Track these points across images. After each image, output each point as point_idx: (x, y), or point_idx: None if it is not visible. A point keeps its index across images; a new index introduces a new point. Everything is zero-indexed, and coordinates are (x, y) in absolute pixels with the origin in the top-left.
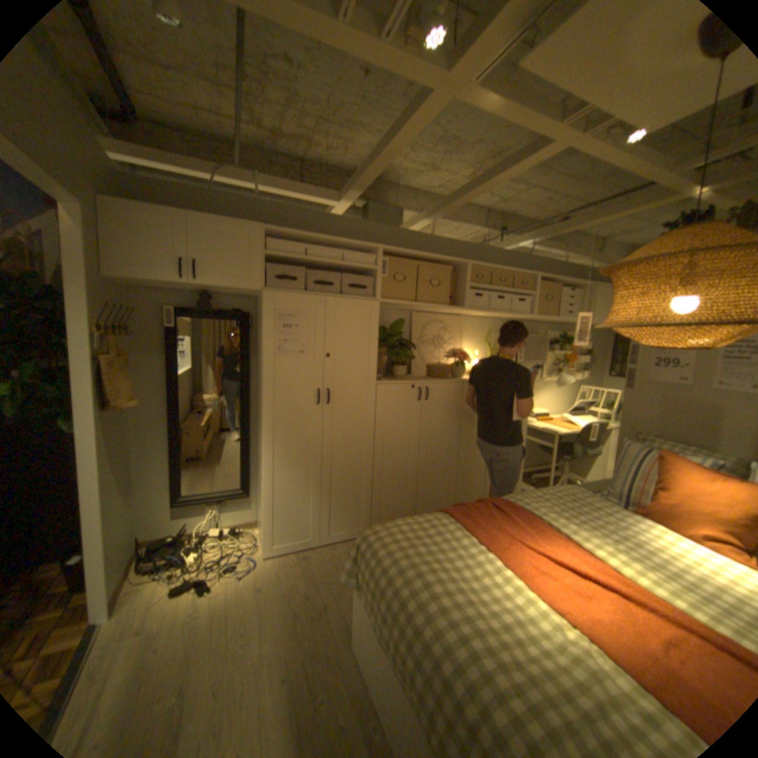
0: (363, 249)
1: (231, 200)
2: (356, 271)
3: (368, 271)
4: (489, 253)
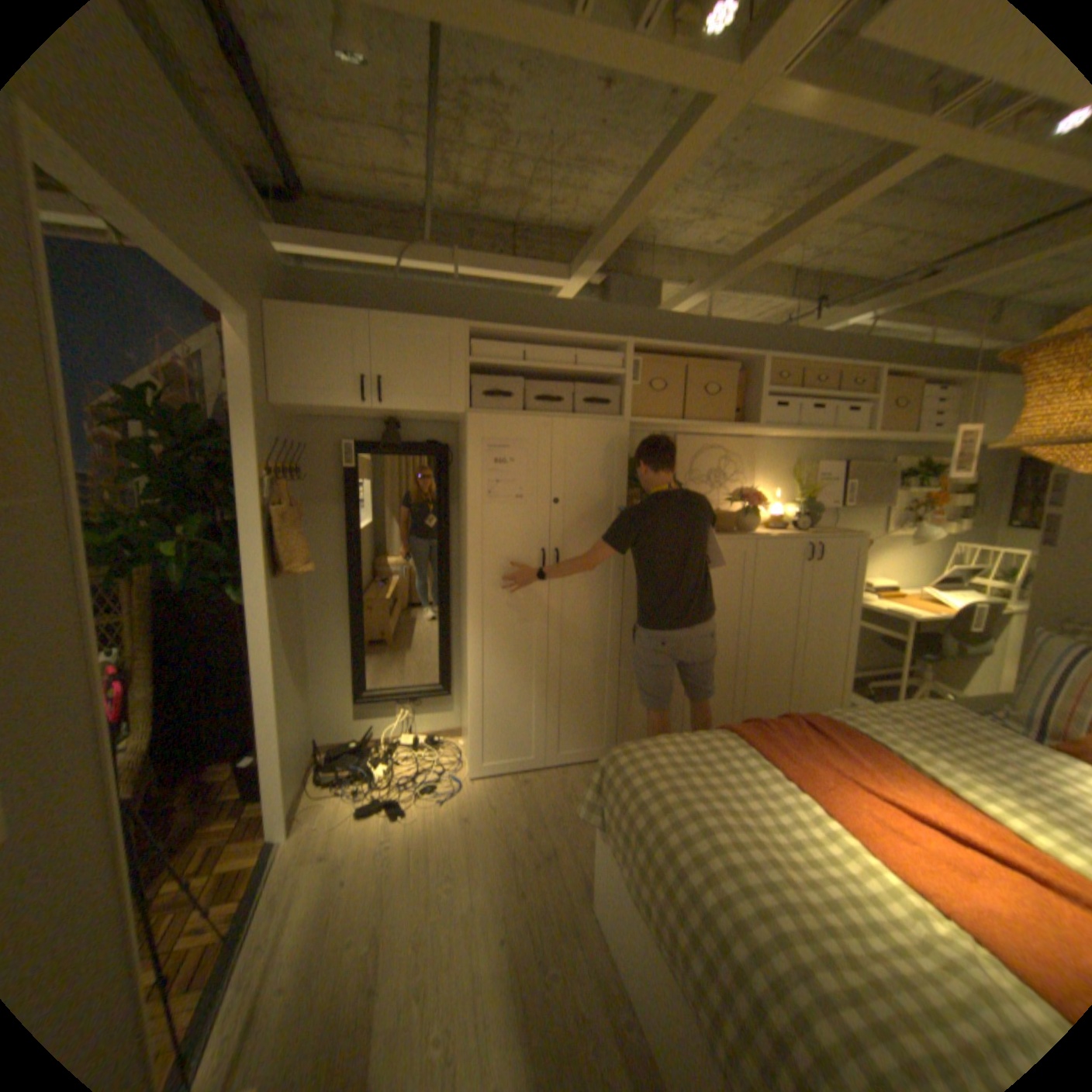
0: (604, 347)
1: (422, 292)
2: (595, 379)
3: (612, 378)
4: (799, 339)
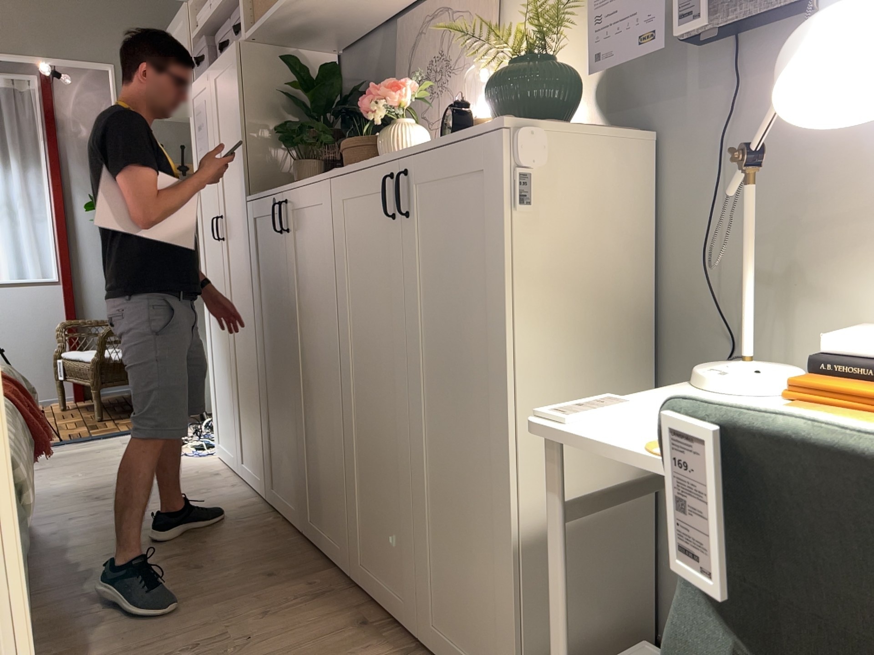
0: None
1: None
2: None
3: None
4: None
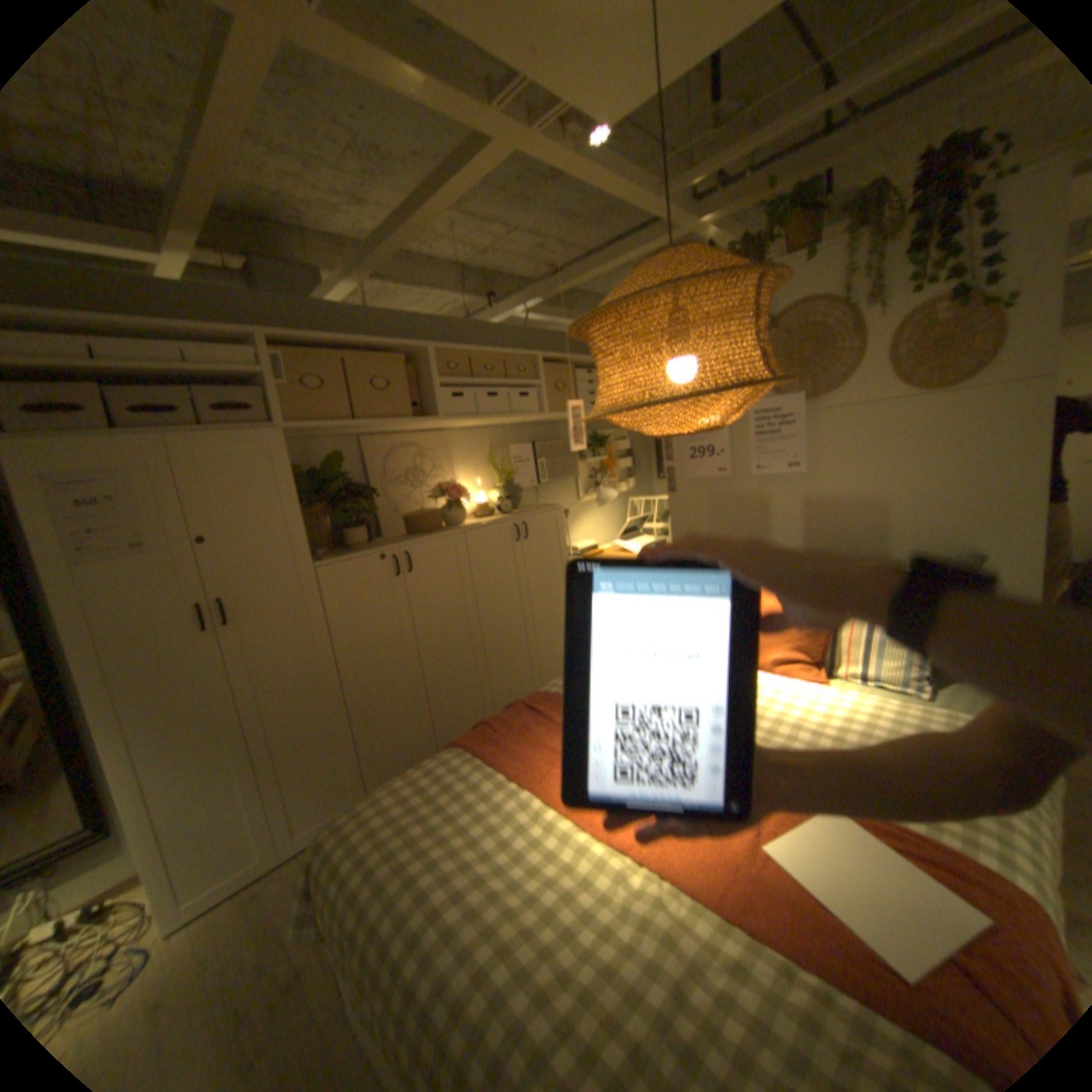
0: (225, 337)
1: None
2: (225, 377)
3: (247, 375)
4: (464, 329)
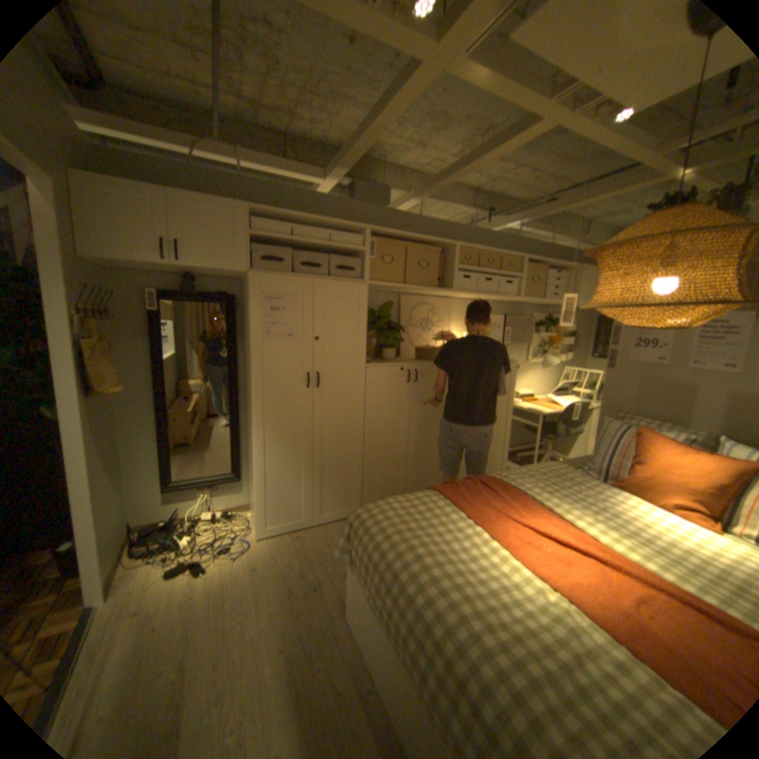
0: (350, 230)
1: (211, 177)
2: (344, 252)
3: (356, 252)
4: (477, 235)
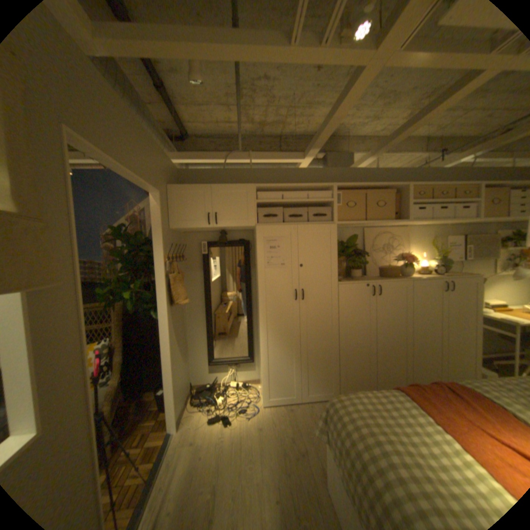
0: (322, 188)
1: (235, 173)
2: (318, 204)
3: (327, 203)
4: (429, 173)
